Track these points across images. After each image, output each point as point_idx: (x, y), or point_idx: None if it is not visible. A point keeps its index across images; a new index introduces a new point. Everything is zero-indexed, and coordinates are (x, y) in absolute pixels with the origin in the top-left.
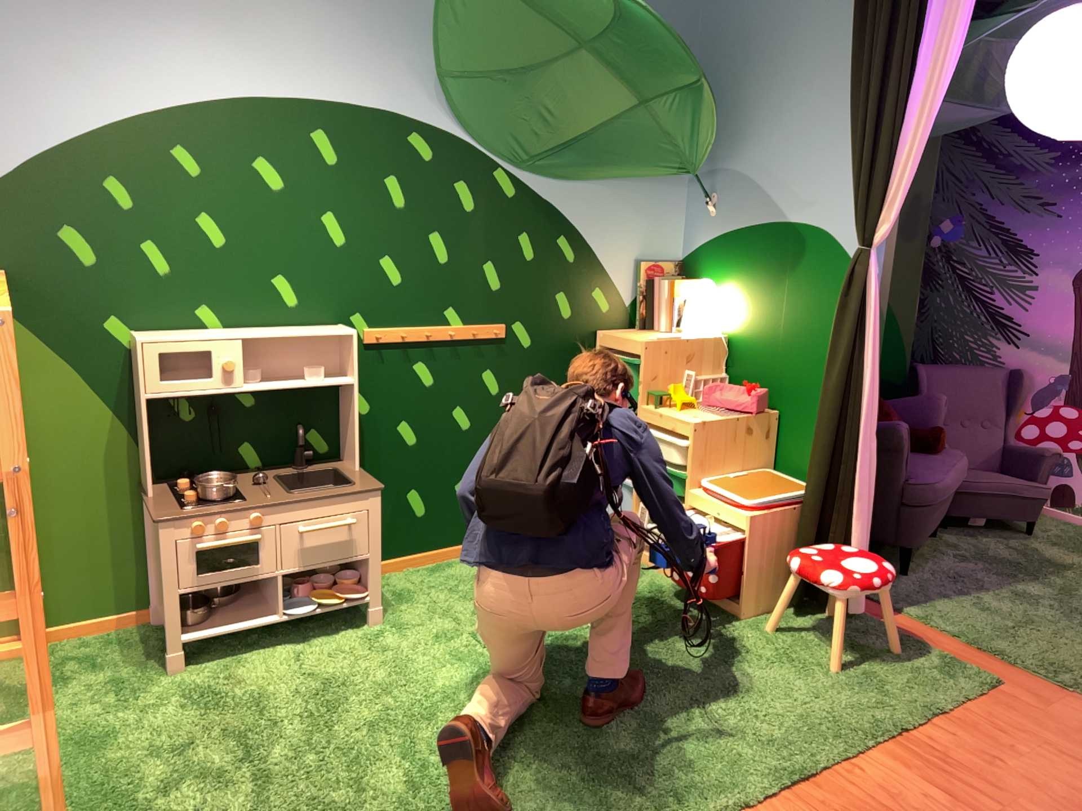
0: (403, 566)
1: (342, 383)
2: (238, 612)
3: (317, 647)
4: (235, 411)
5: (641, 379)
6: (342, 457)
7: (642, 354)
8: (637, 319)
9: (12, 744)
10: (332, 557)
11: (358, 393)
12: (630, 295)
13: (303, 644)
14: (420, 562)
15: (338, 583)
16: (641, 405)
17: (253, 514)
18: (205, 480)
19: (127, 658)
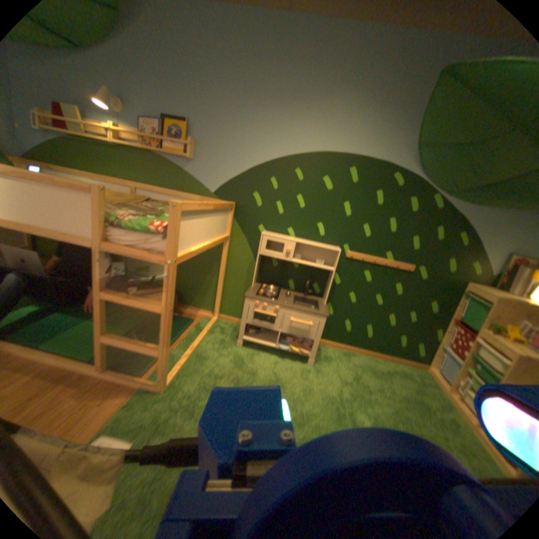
0: (333, 345)
1: (326, 267)
2: (262, 335)
3: (281, 362)
4: (287, 265)
5: (487, 314)
6: (321, 295)
7: (494, 301)
8: (498, 282)
9: (148, 351)
10: (297, 332)
11: (331, 273)
12: (498, 268)
13: (277, 358)
14: (340, 347)
15: (299, 342)
16: (482, 327)
17: (272, 304)
18: (268, 286)
19: (227, 333)
